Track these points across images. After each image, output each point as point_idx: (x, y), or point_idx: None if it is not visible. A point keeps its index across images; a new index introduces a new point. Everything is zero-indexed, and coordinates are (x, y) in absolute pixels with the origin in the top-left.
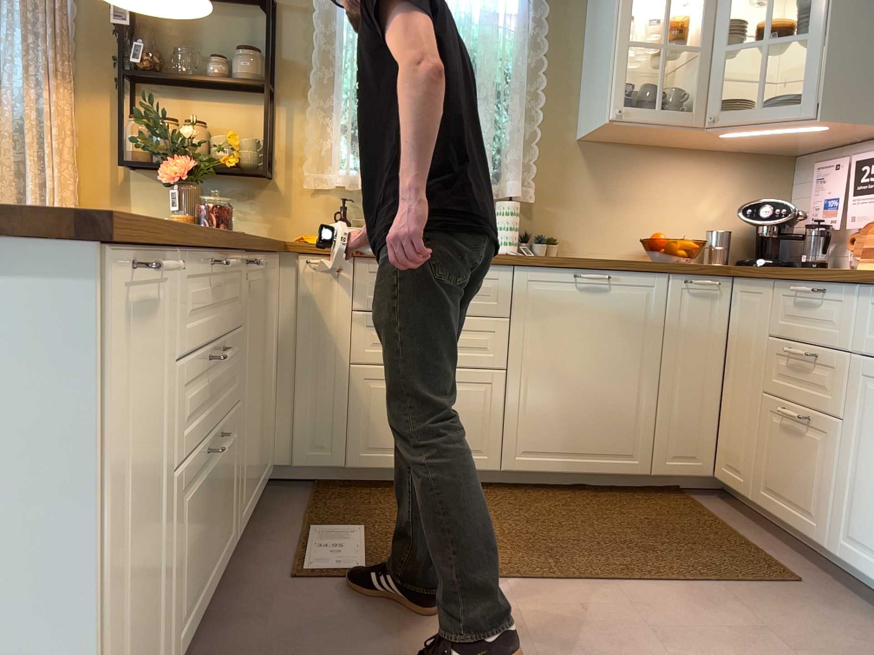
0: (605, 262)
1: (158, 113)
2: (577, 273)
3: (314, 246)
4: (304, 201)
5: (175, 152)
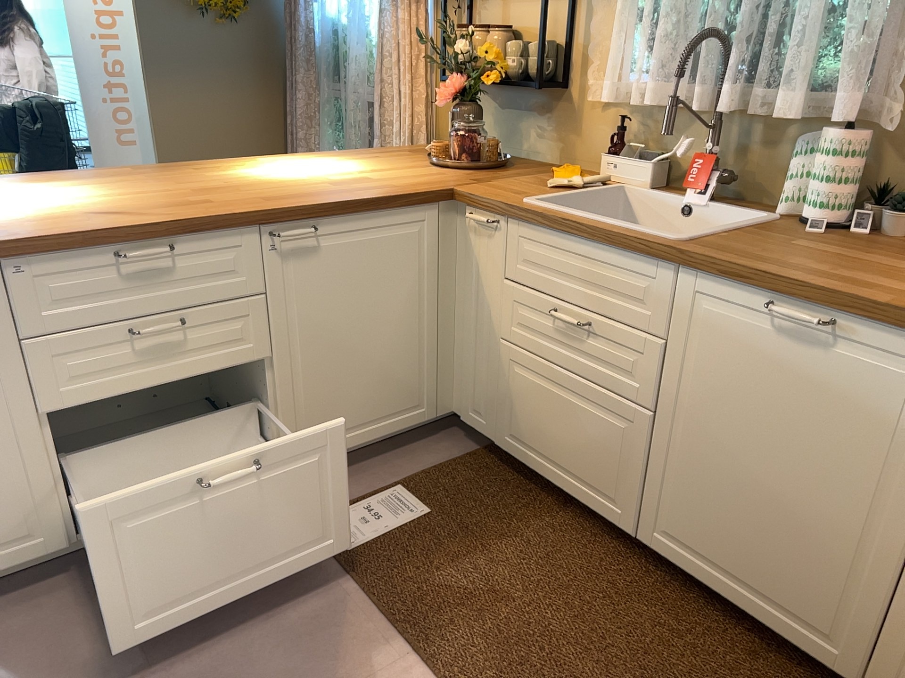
0: (825, 294)
1: (455, 26)
2: (772, 302)
3: (474, 197)
4: (592, 117)
5: (455, 69)
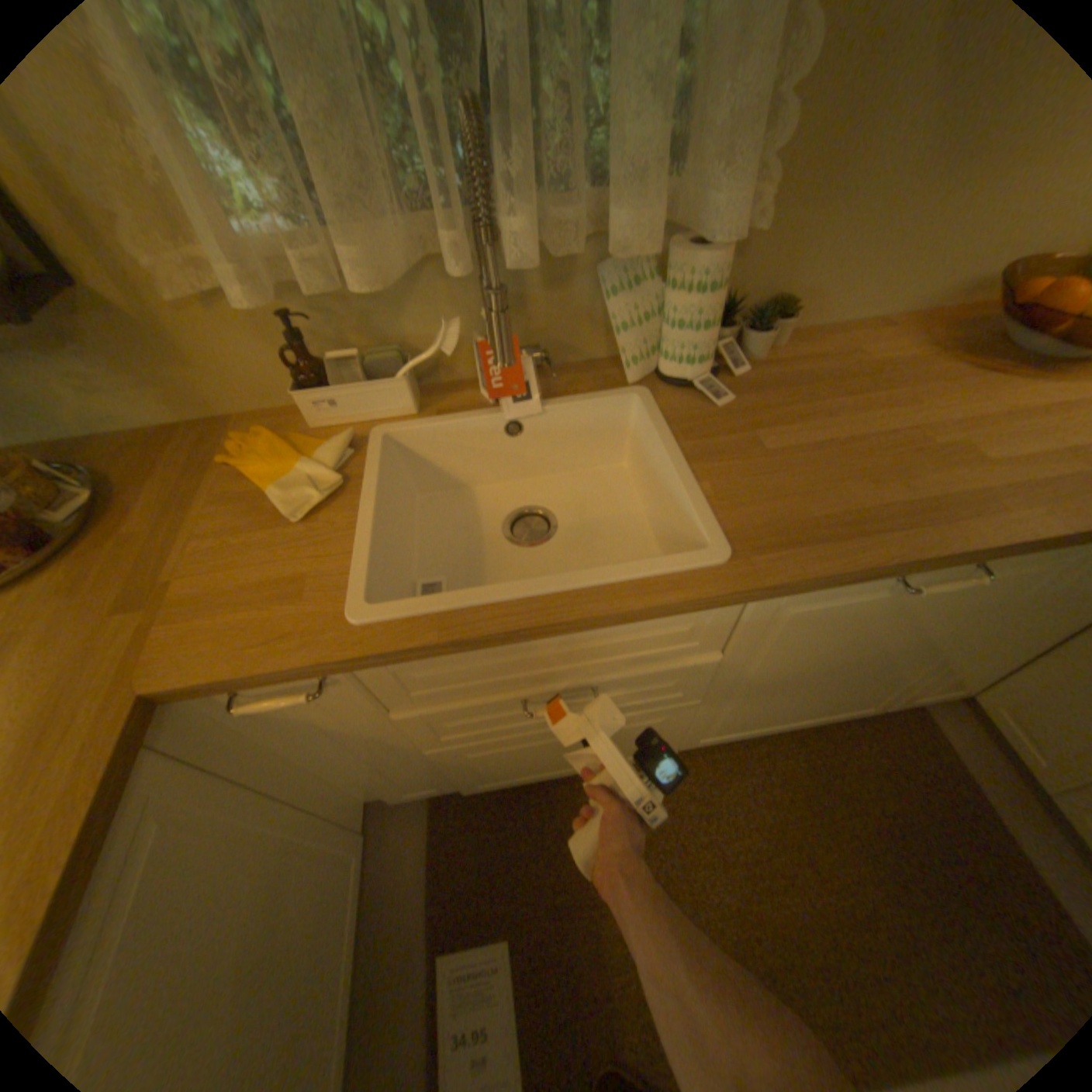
0: (998, 549)
1: None
2: (910, 576)
3: (224, 681)
4: (190, 318)
5: None
